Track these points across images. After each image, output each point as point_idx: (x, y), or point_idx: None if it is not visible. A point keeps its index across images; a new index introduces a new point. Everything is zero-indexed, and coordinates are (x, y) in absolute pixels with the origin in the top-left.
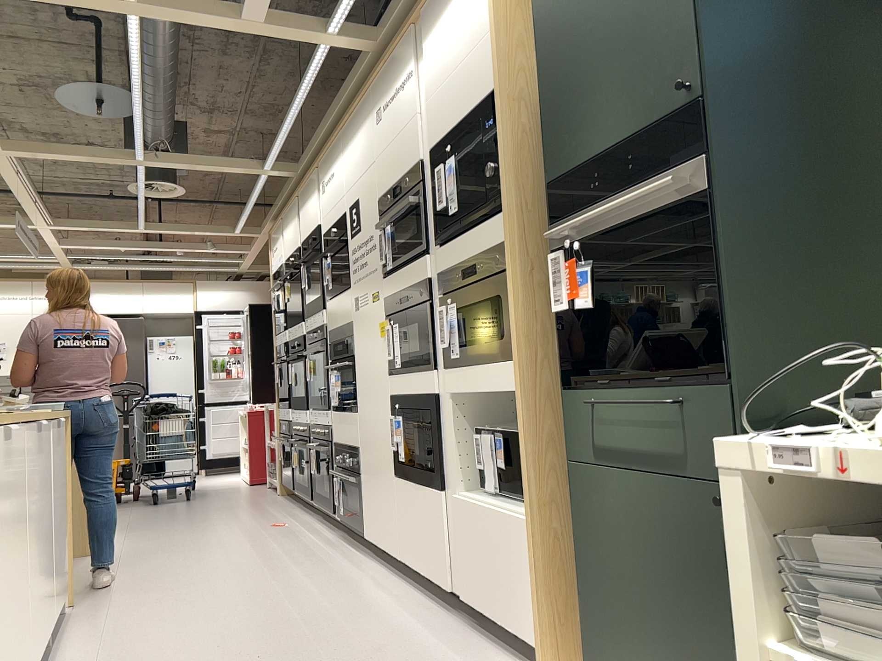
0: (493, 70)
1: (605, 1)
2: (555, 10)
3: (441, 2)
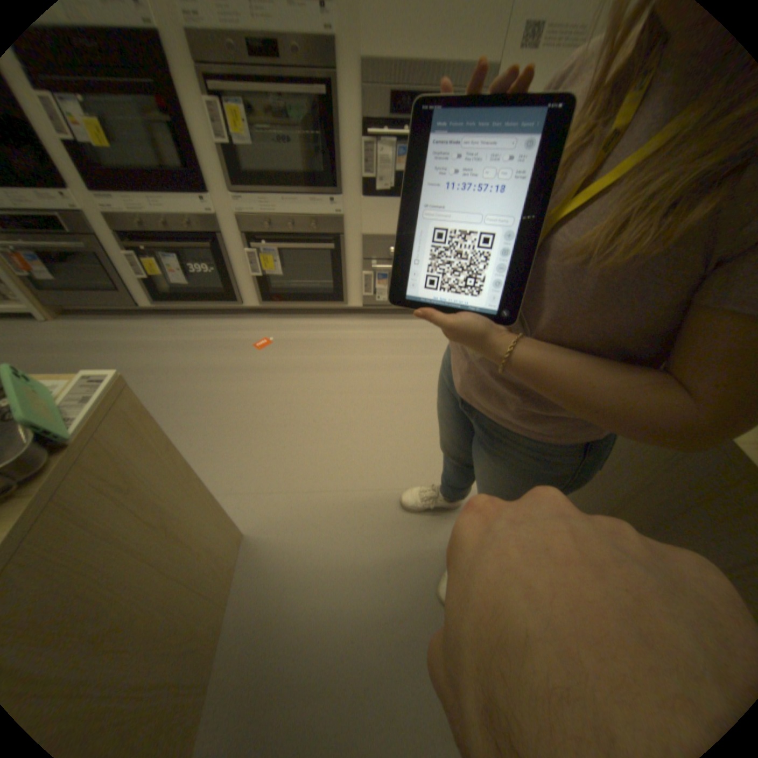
0: None
1: None
2: None
3: None
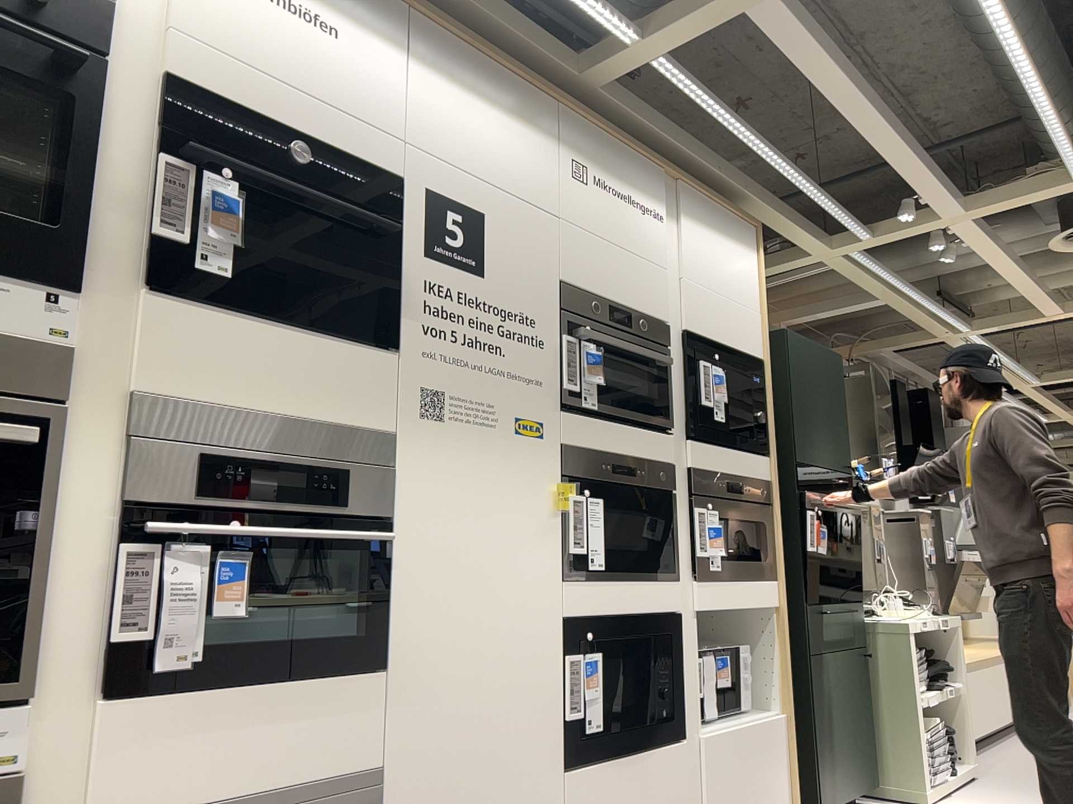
0: (757, 343)
1: (818, 389)
2: (797, 360)
3: (707, 215)
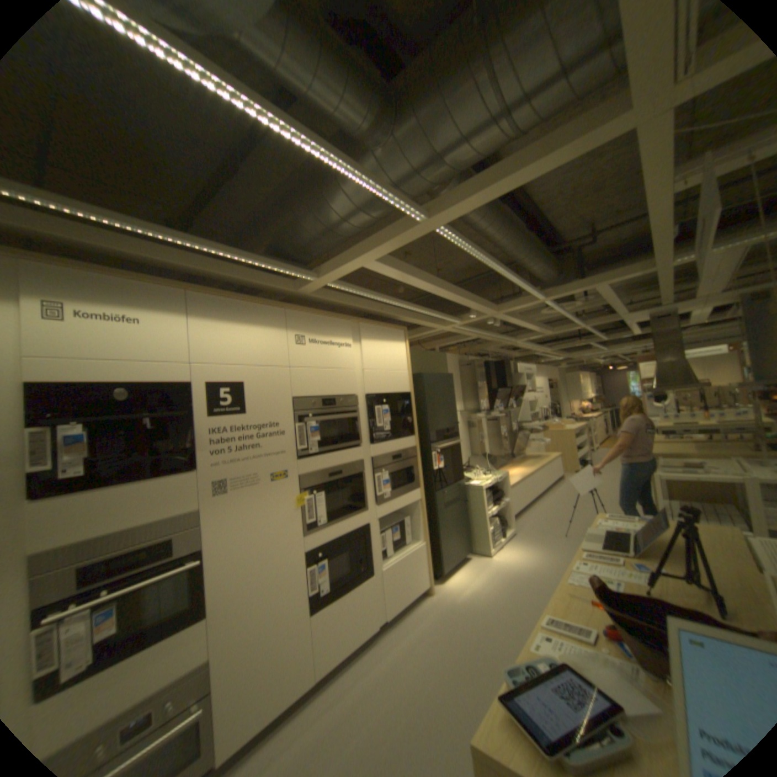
0: (407, 385)
1: (441, 394)
2: (429, 385)
3: (376, 334)
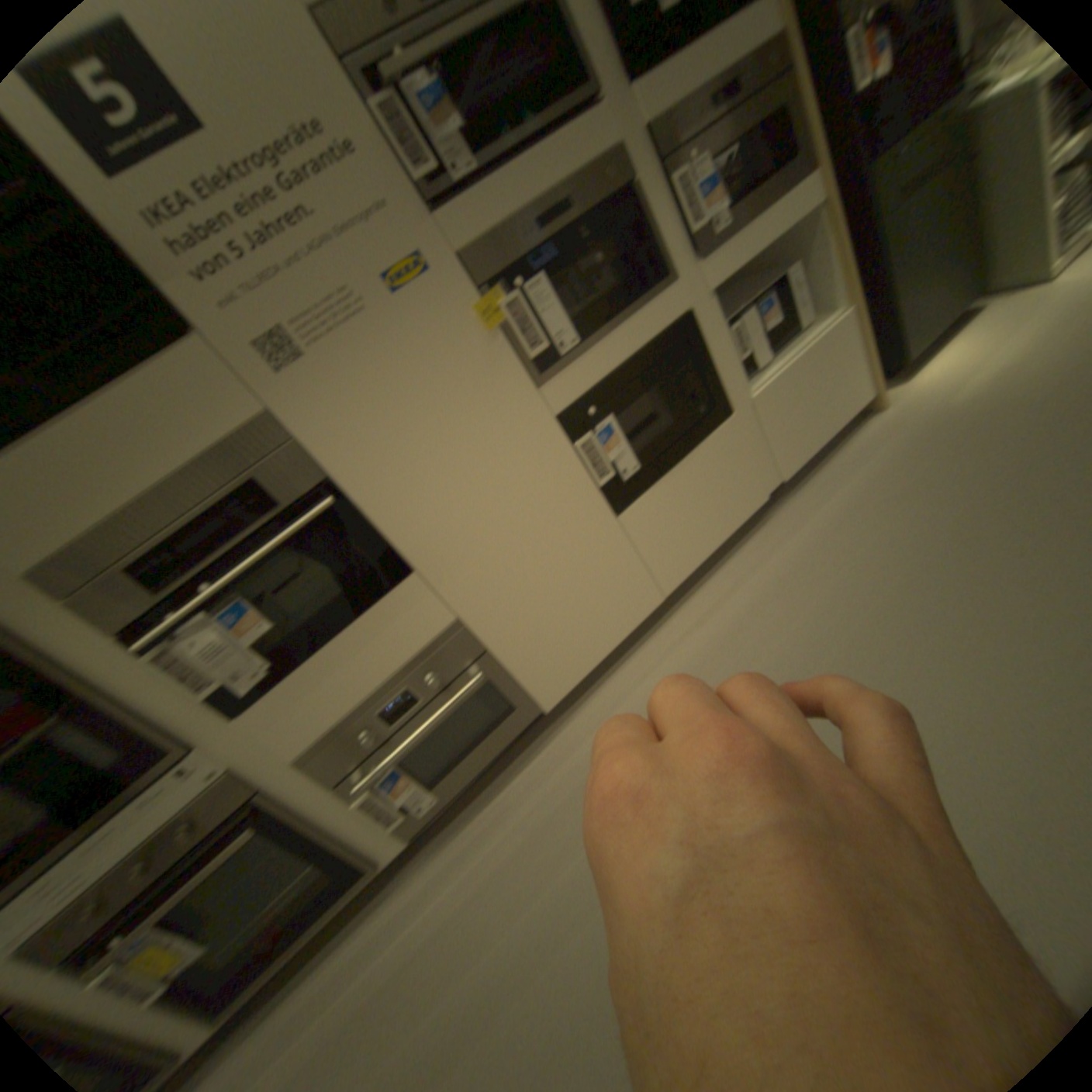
0: None
1: None
2: None
3: None
